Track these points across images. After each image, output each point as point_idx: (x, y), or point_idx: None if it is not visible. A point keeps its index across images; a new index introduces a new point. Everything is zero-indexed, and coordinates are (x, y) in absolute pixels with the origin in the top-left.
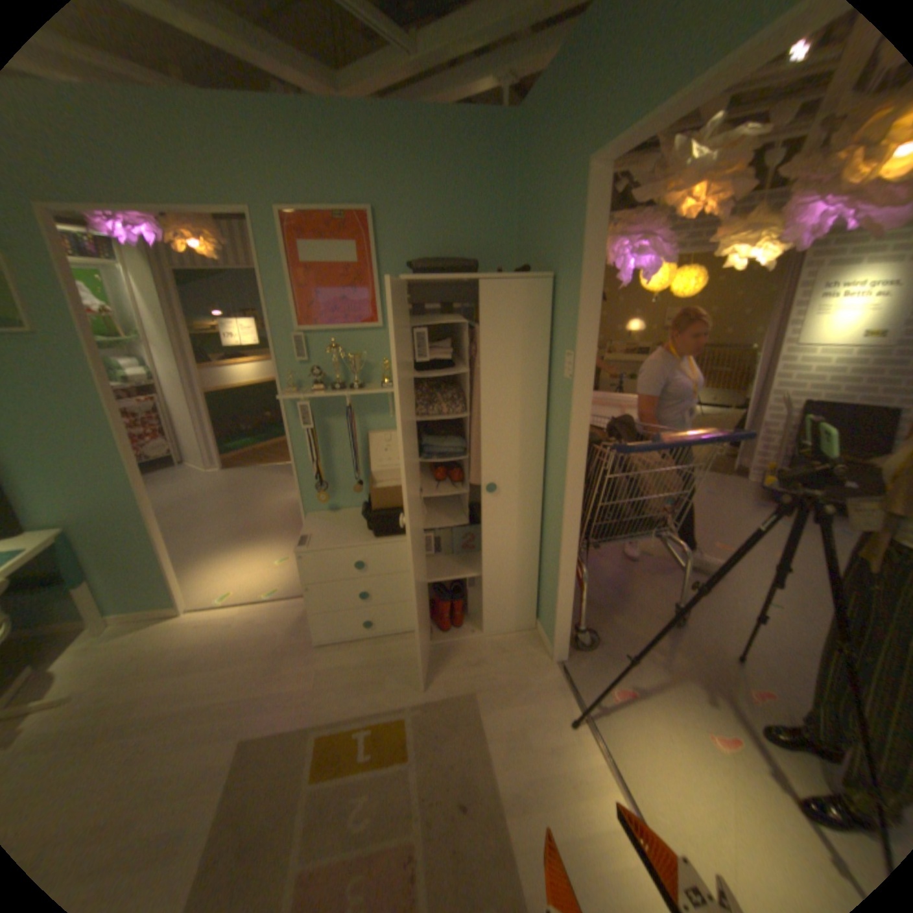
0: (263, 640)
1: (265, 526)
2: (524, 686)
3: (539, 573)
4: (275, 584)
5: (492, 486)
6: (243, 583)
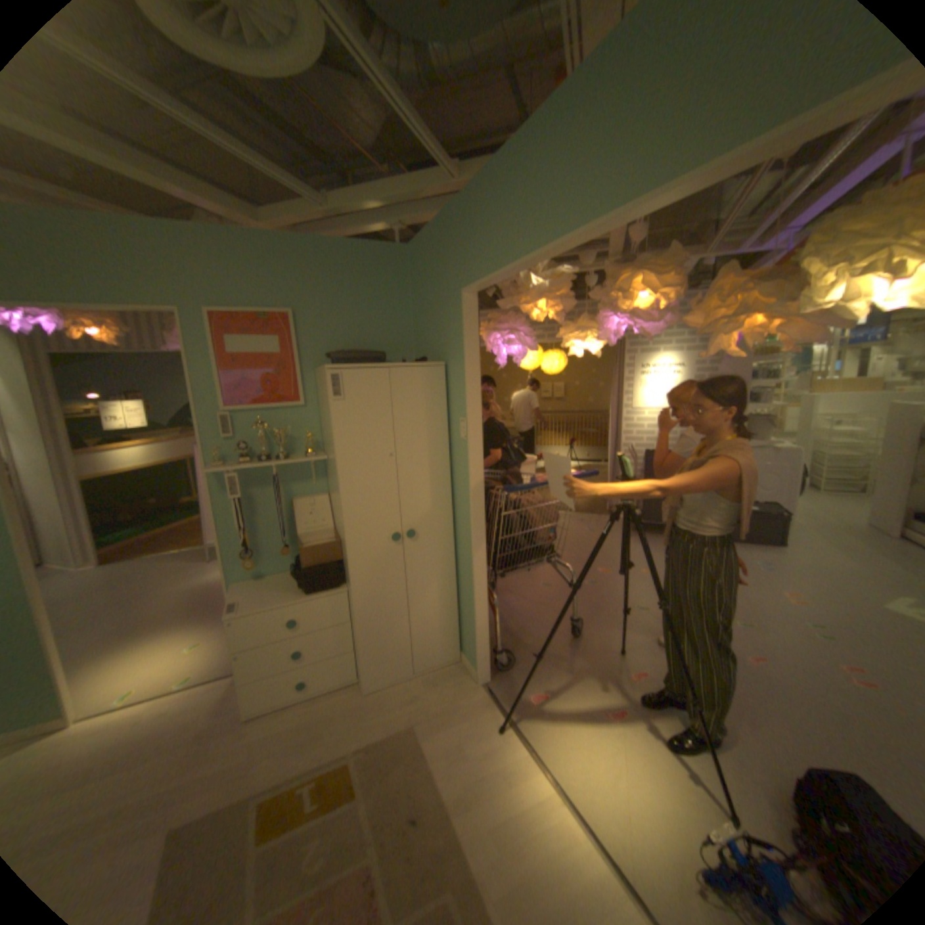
0: (182, 729)
1: (166, 617)
2: (455, 711)
3: (458, 608)
4: (188, 672)
5: (412, 532)
6: (148, 678)
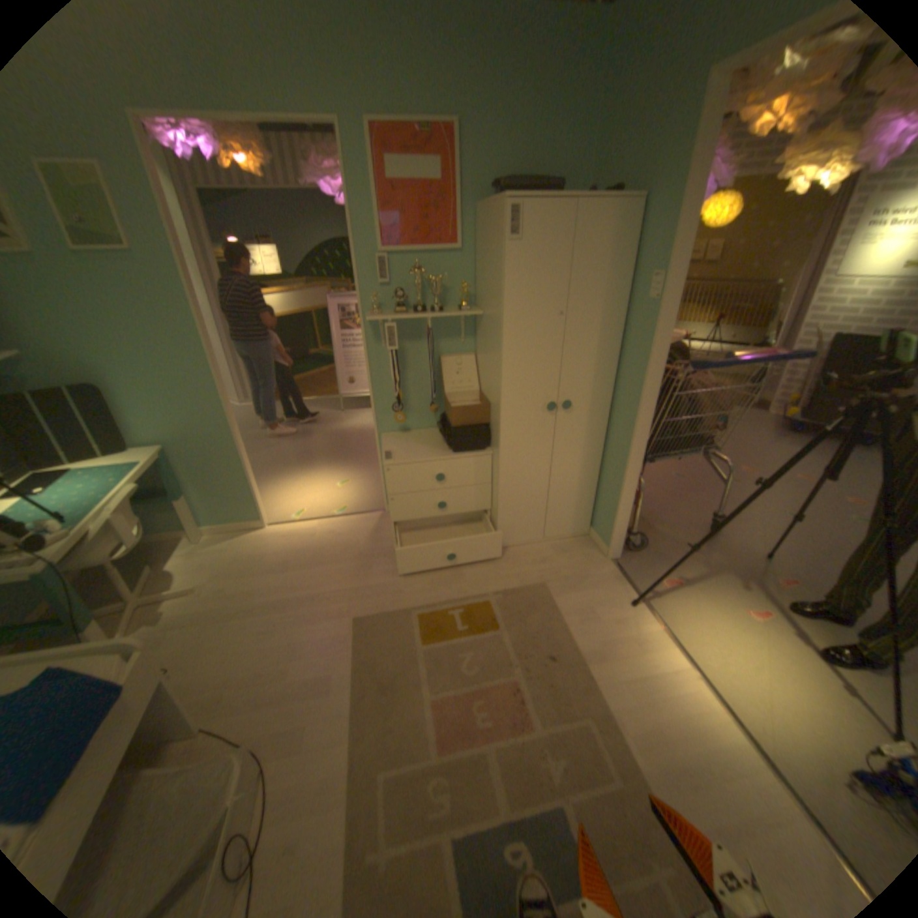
0: (348, 546)
1: (317, 454)
2: (586, 577)
3: (597, 486)
4: (344, 502)
5: (568, 403)
6: (313, 501)
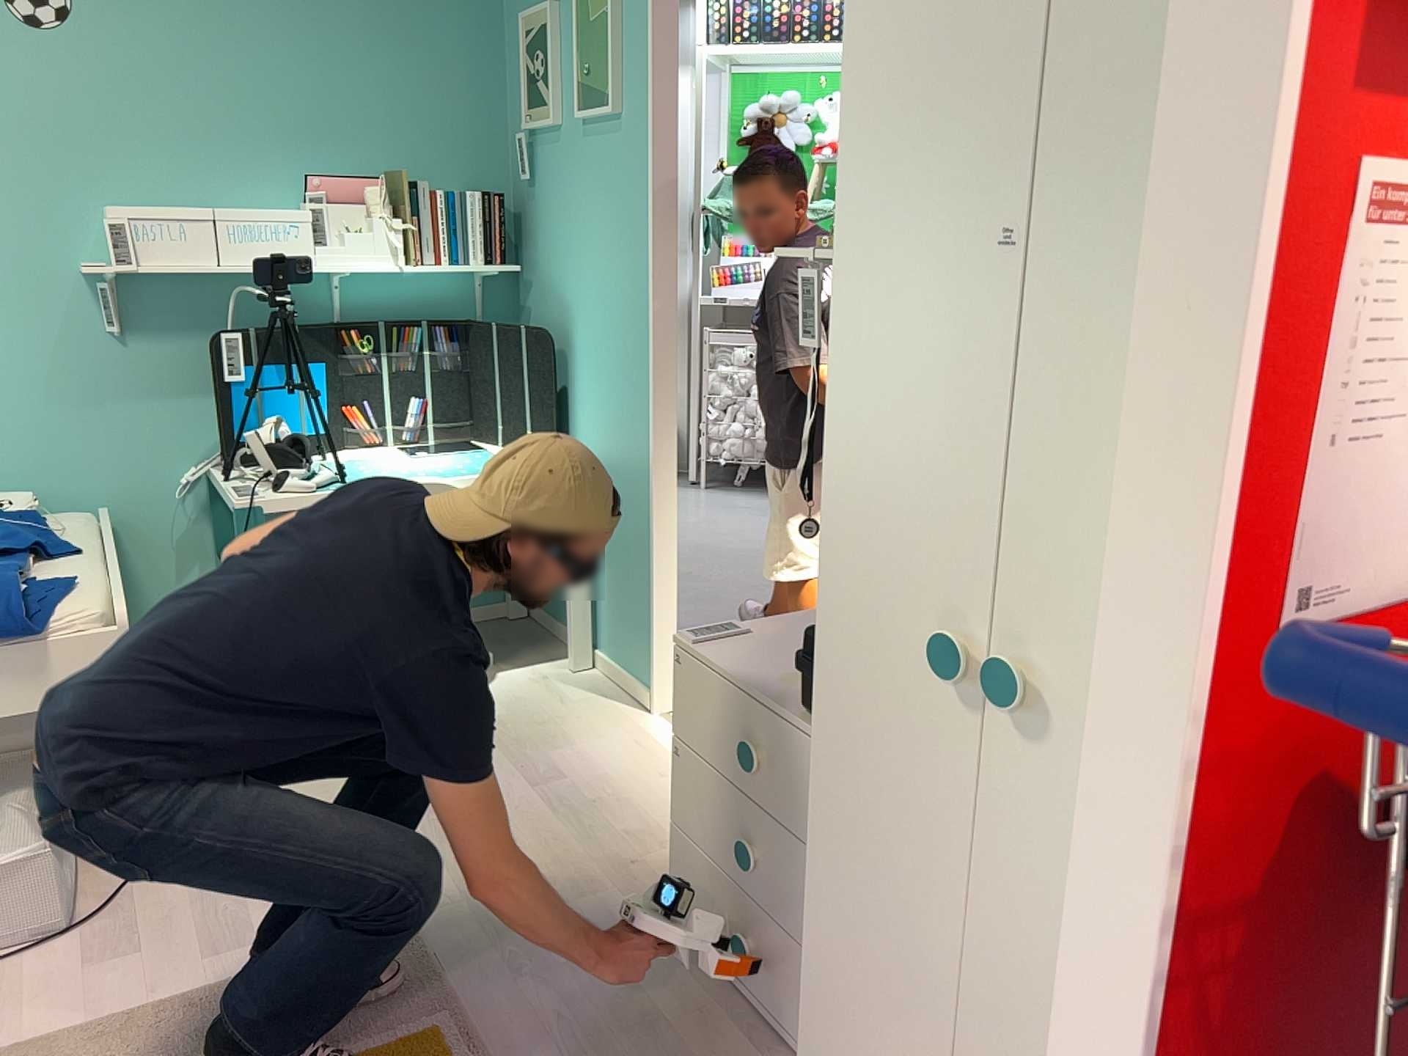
0: (651, 836)
1: None
2: None
3: None
4: None
5: (1014, 676)
6: None
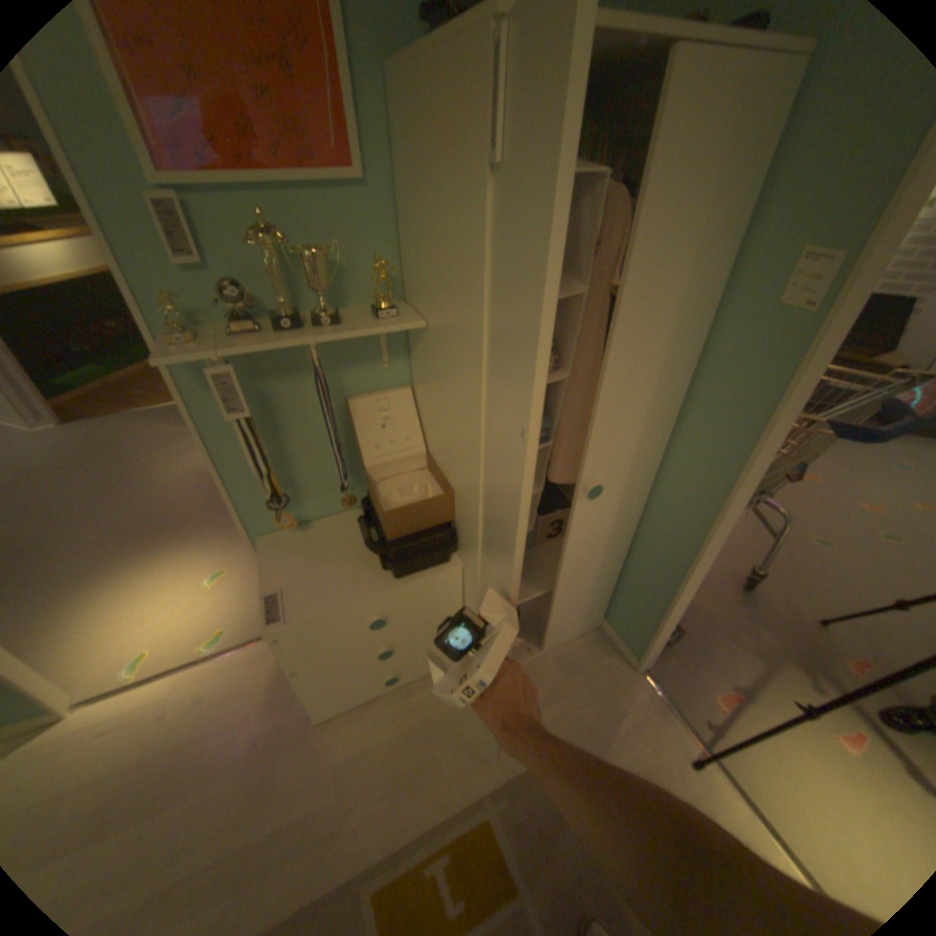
0: (229, 732)
1: (166, 520)
2: (619, 720)
3: (619, 573)
4: (216, 622)
5: (599, 489)
6: (161, 630)
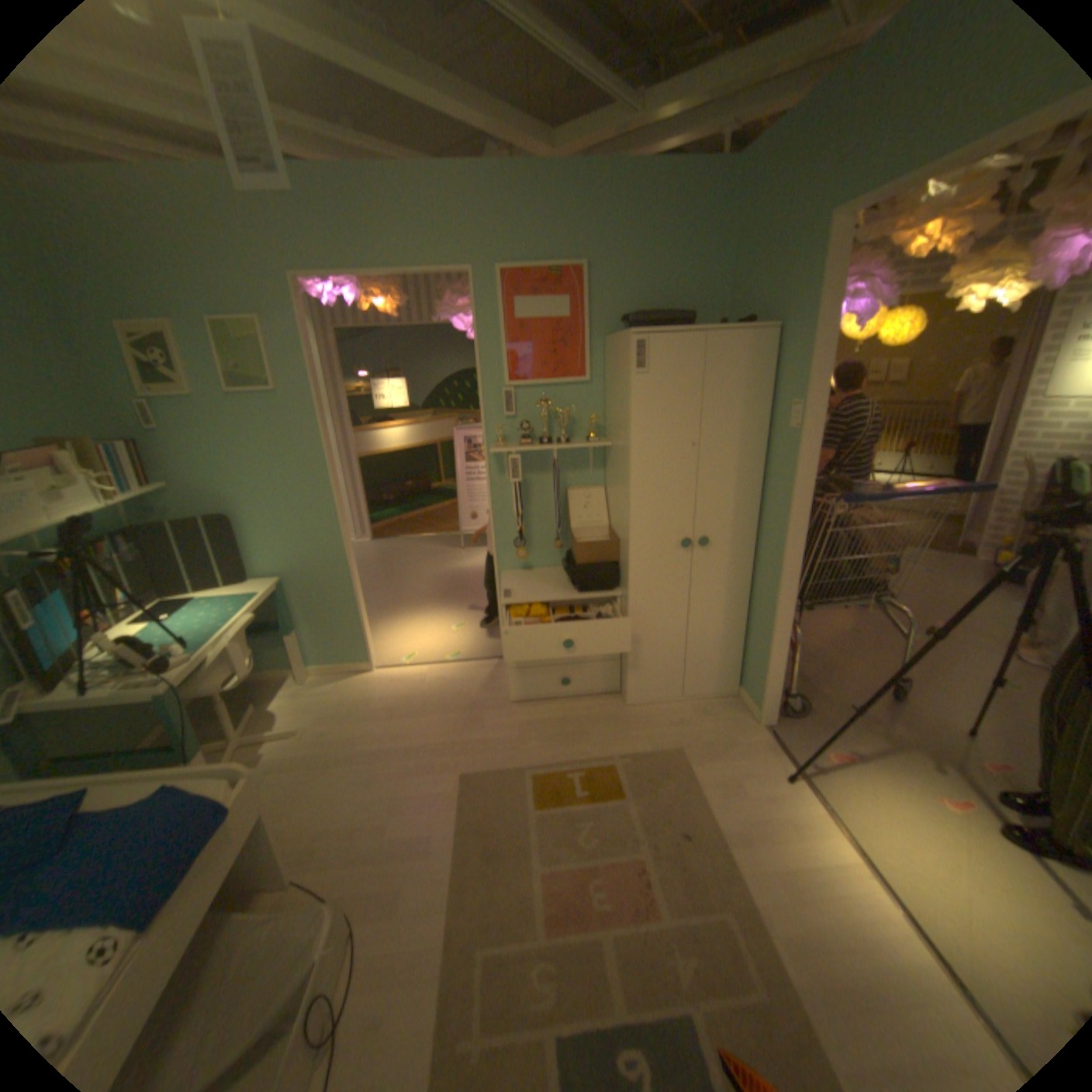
0: (460, 695)
1: (433, 594)
2: (732, 745)
3: (745, 636)
4: (458, 647)
5: (705, 540)
6: (426, 645)
